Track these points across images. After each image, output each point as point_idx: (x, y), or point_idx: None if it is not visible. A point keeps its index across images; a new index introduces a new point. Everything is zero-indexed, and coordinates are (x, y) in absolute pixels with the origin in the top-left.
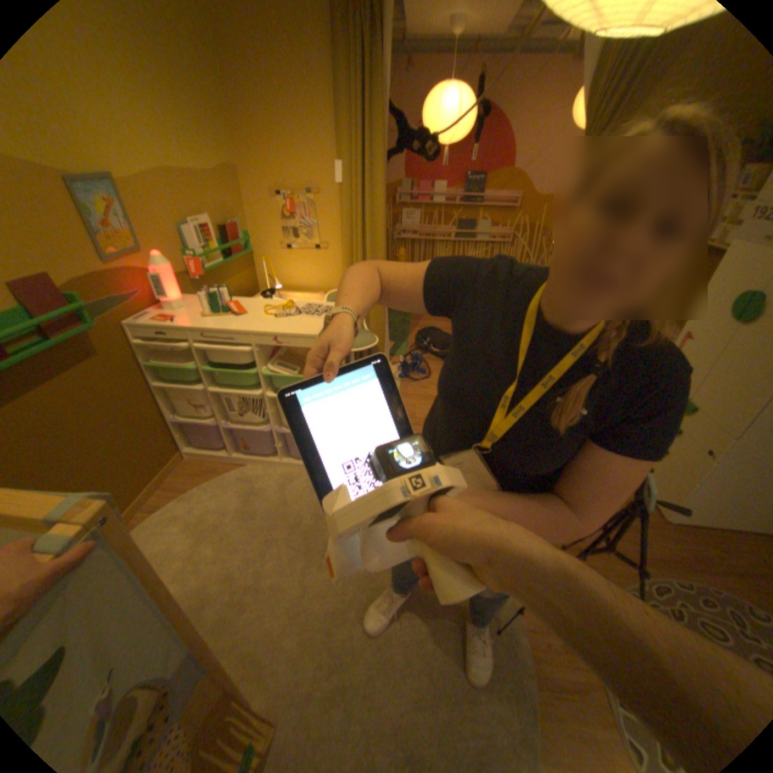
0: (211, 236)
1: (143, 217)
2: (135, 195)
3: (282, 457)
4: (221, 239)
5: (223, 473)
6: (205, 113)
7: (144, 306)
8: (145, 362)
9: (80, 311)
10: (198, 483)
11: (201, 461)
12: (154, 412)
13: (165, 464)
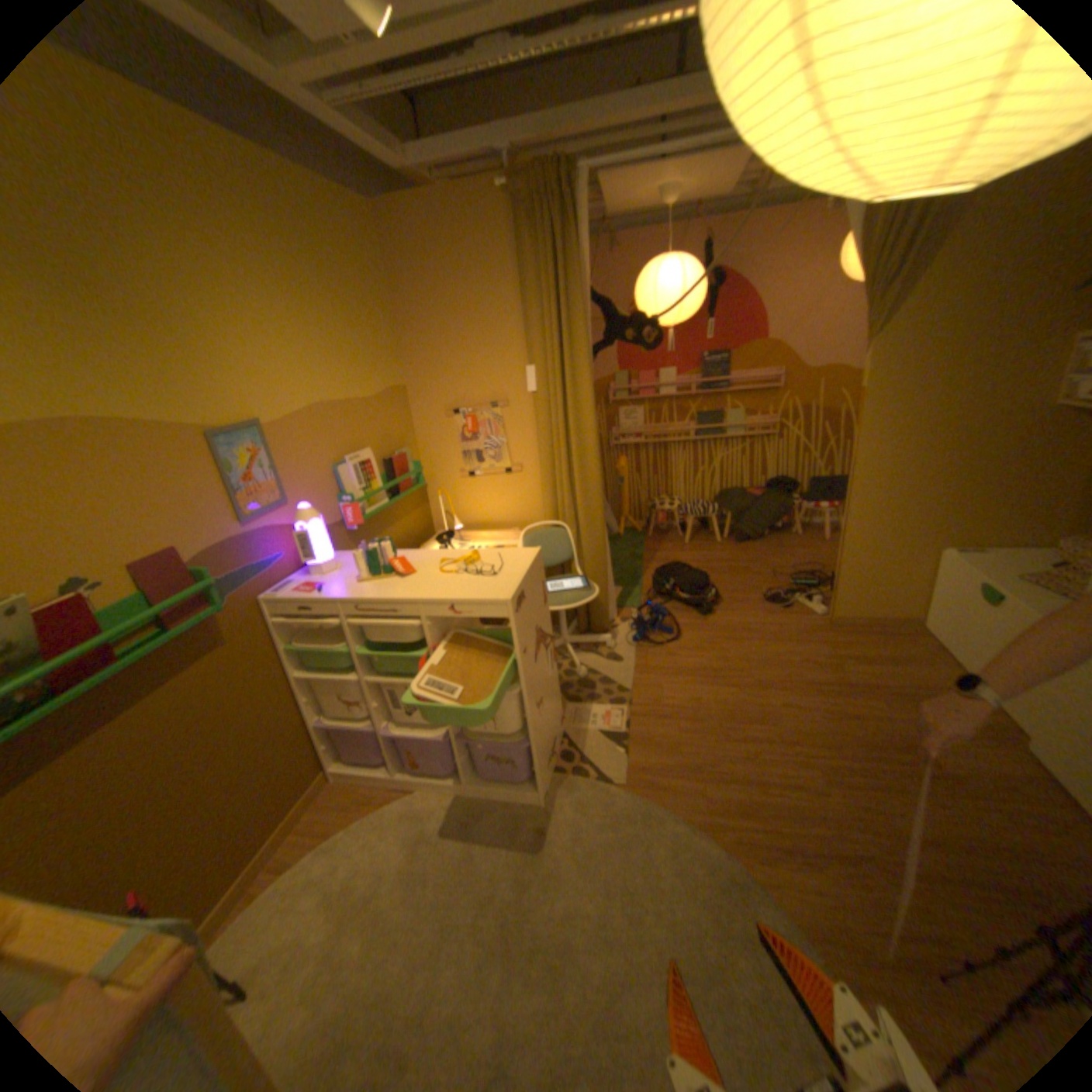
0: (374, 473)
1: (293, 463)
2: (286, 439)
3: (466, 778)
4: (387, 475)
5: (382, 805)
6: (372, 335)
7: (289, 572)
8: (285, 646)
9: (210, 588)
10: (347, 821)
11: (352, 786)
12: (294, 715)
13: (305, 791)
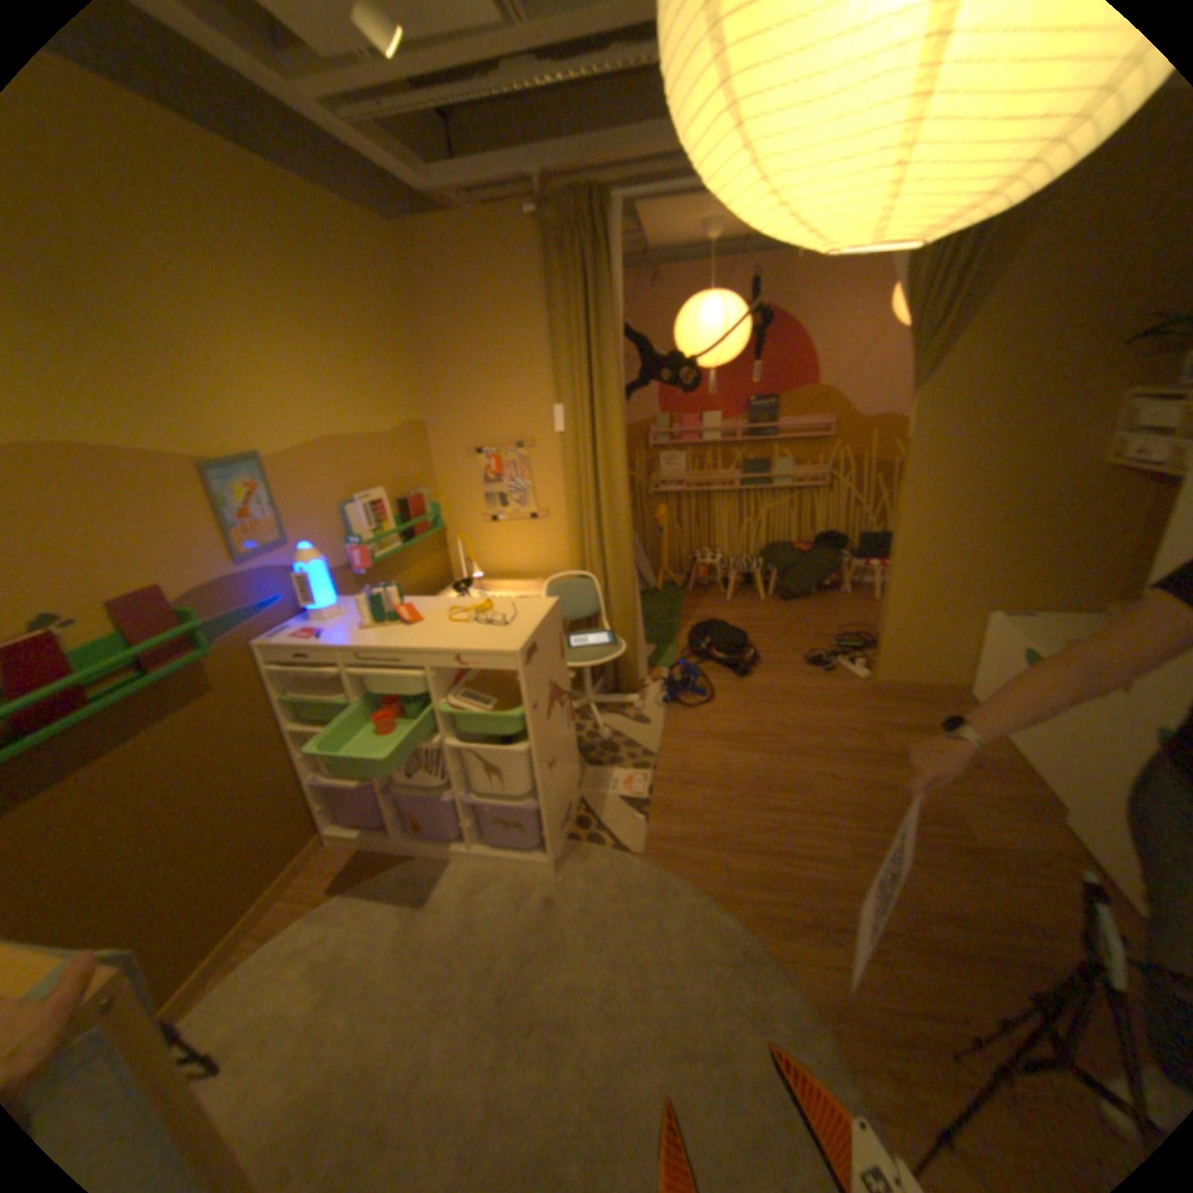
0: (388, 515)
1: (297, 501)
2: (289, 475)
3: (472, 843)
4: (402, 517)
5: (382, 871)
6: (390, 366)
7: (288, 617)
8: (281, 697)
9: (199, 631)
10: (342, 888)
11: (351, 850)
12: (288, 771)
13: (298, 854)
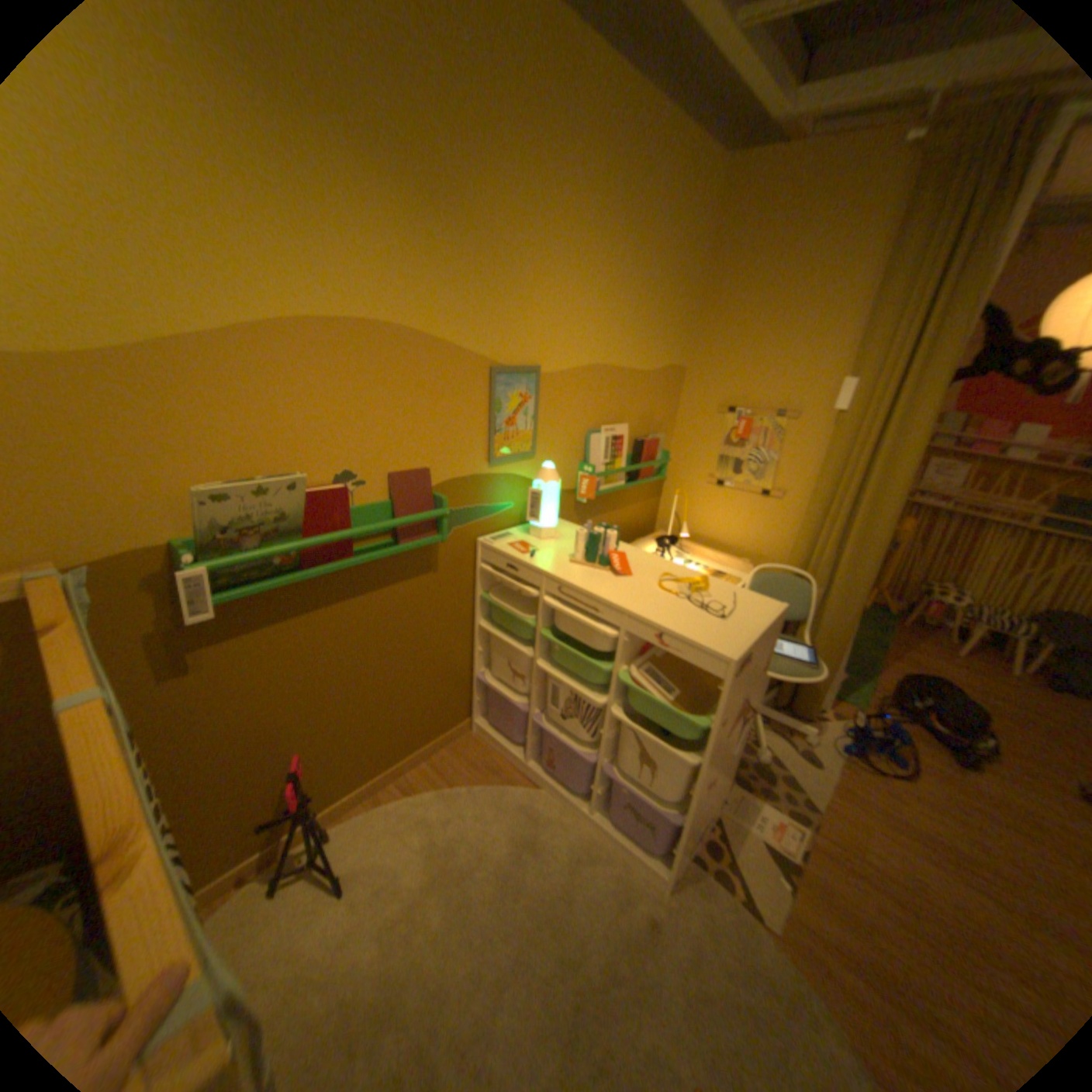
0: (621, 451)
1: (553, 419)
2: (555, 393)
3: (596, 809)
4: (632, 456)
5: (507, 784)
6: (674, 304)
7: (510, 524)
8: (482, 593)
9: (442, 516)
10: (472, 780)
11: (489, 746)
12: (466, 657)
13: (450, 729)
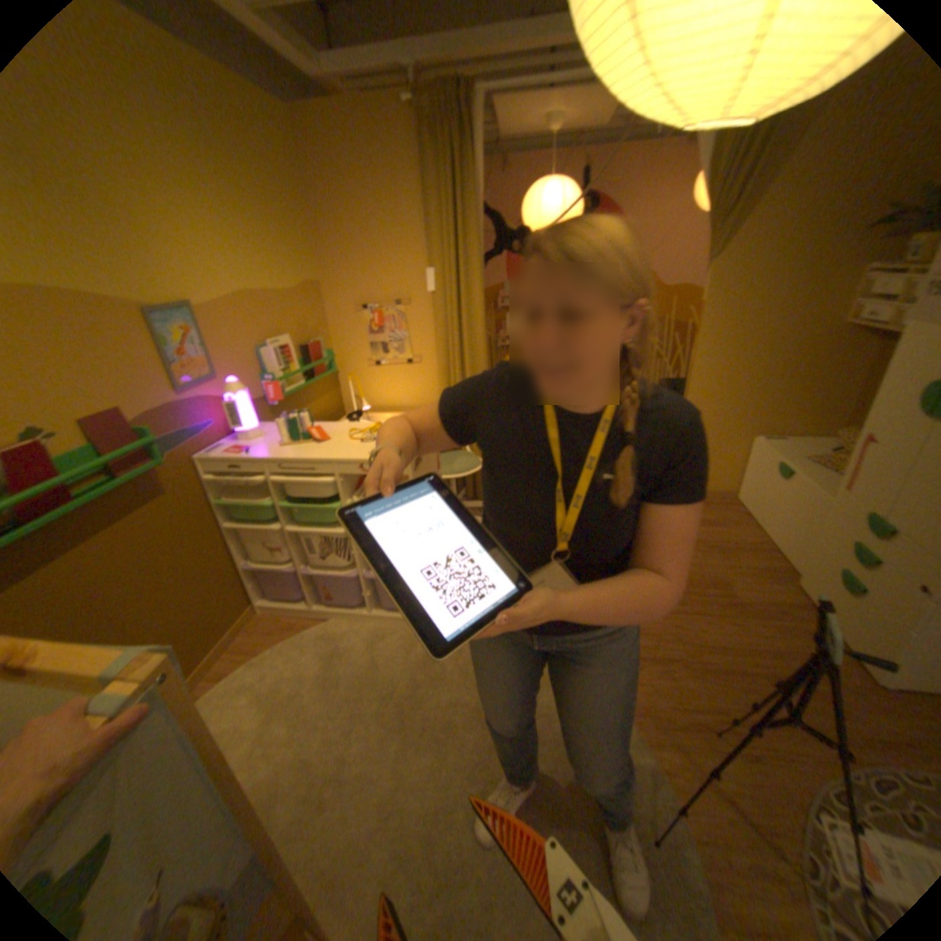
0: (293, 357)
1: (221, 342)
2: (214, 320)
3: (371, 608)
4: (304, 359)
5: (302, 630)
6: (289, 232)
7: (219, 437)
8: (217, 499)
9: (151, 445)
10: (272, 642)
11: (276, 616)
12: (226, 557)
13: (236, 619)
